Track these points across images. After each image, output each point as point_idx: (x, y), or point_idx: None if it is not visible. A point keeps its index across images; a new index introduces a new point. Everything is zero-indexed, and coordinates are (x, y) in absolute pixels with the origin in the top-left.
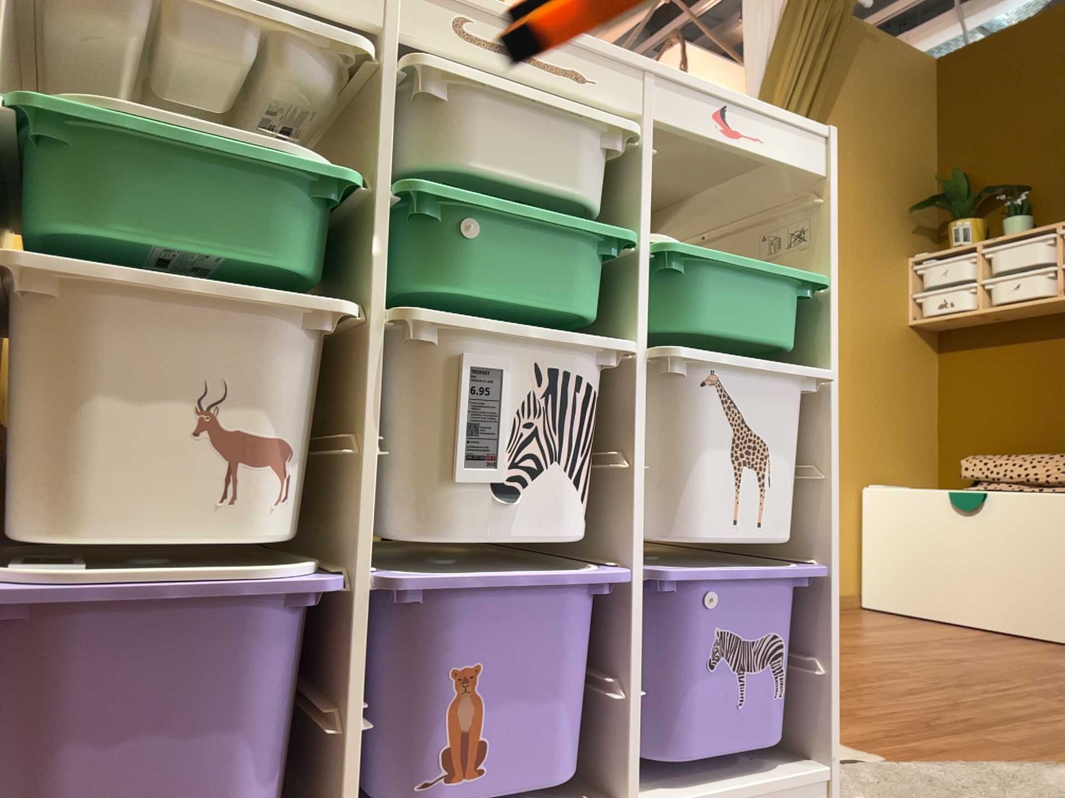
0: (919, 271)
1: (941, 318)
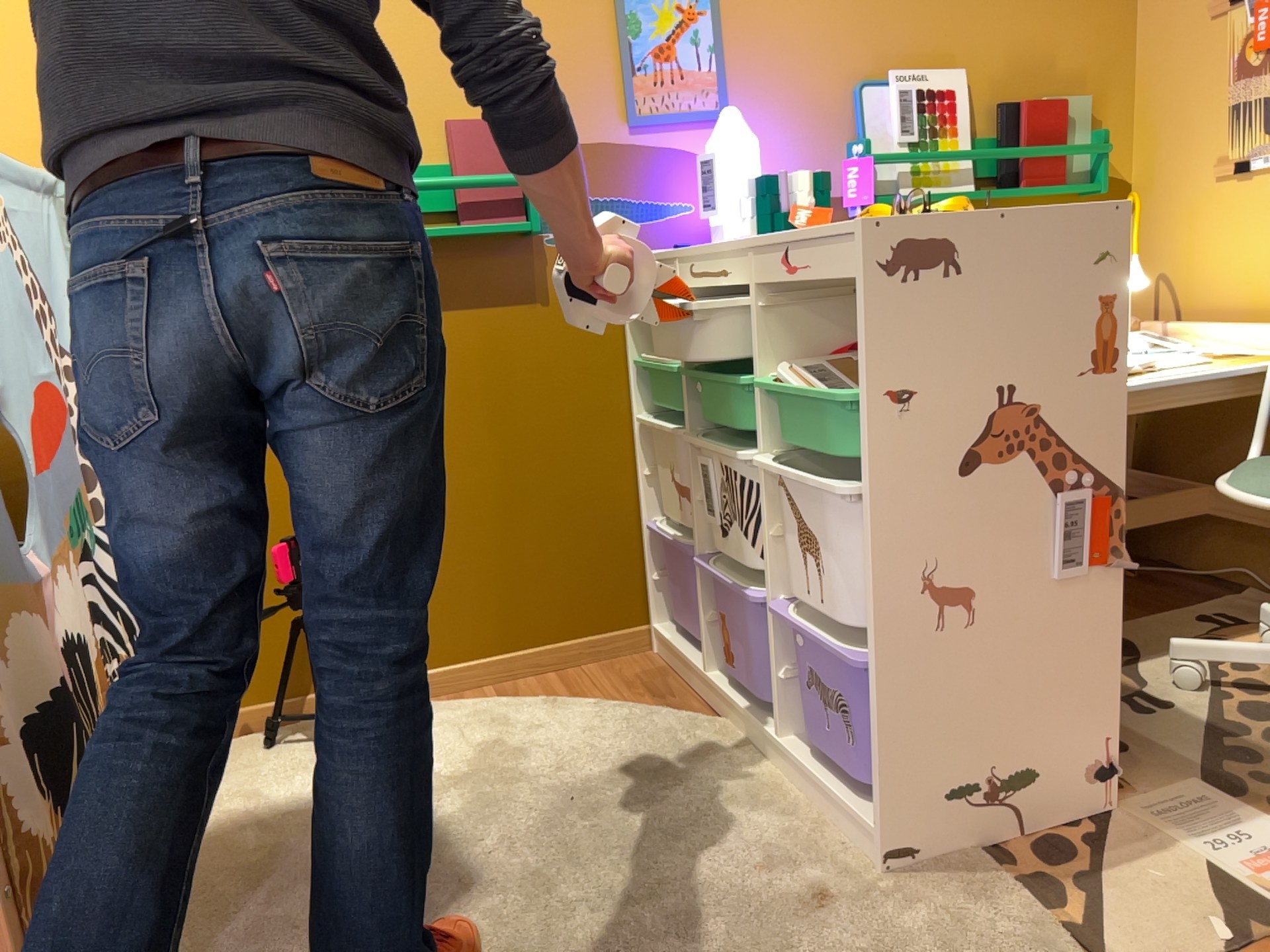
0: None
1: None
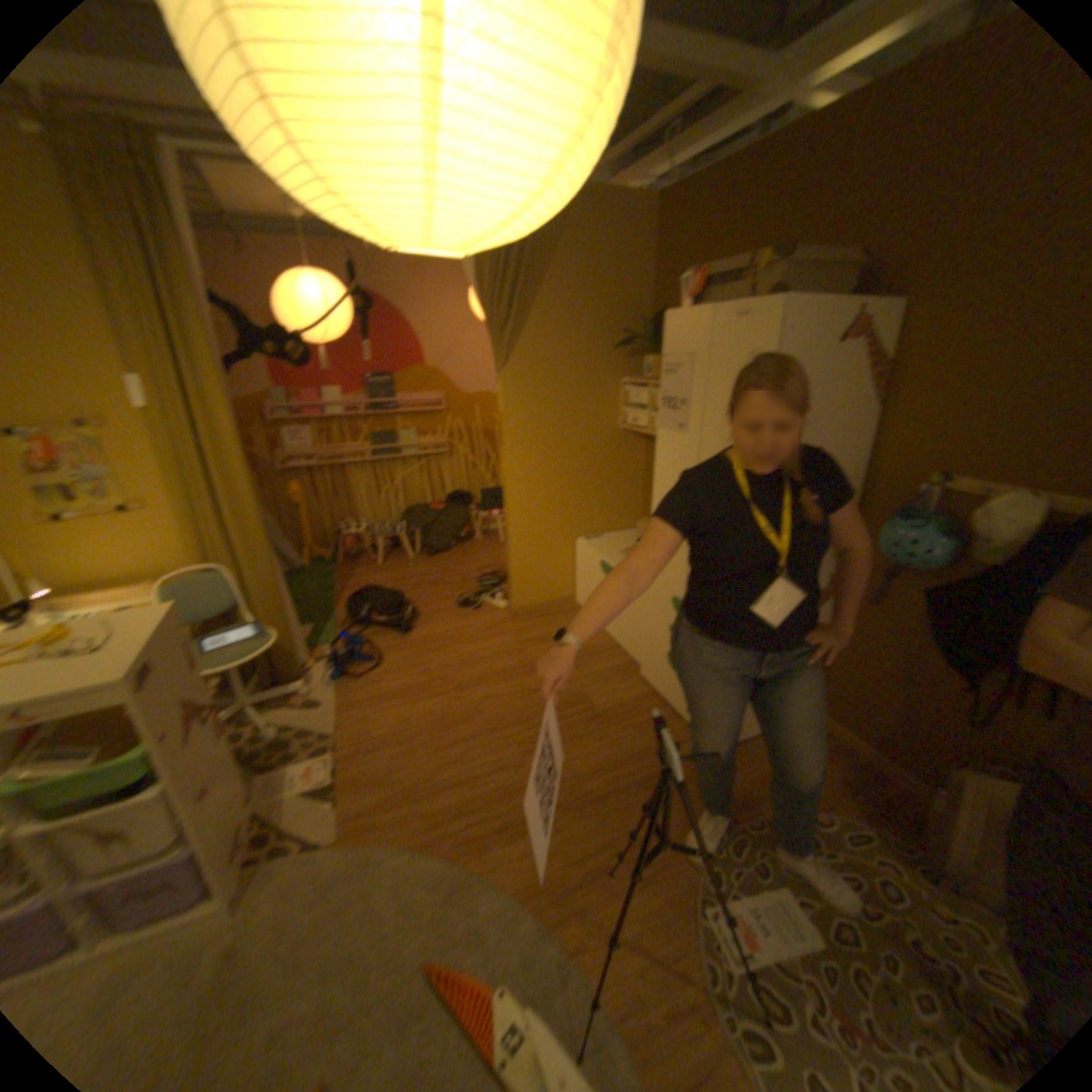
0: (628, 391)
1: (634, 431)
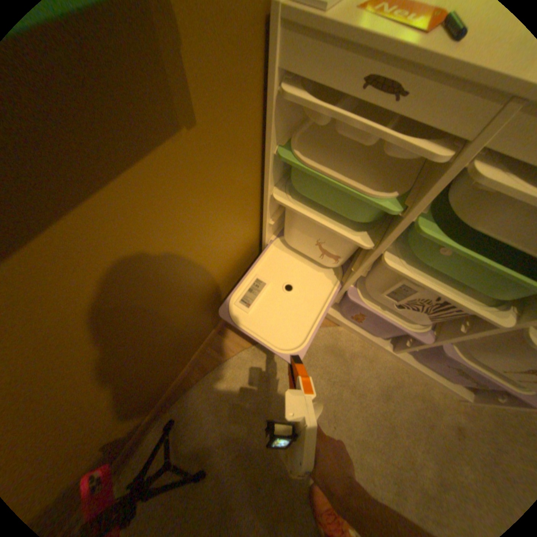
0: None
1: None
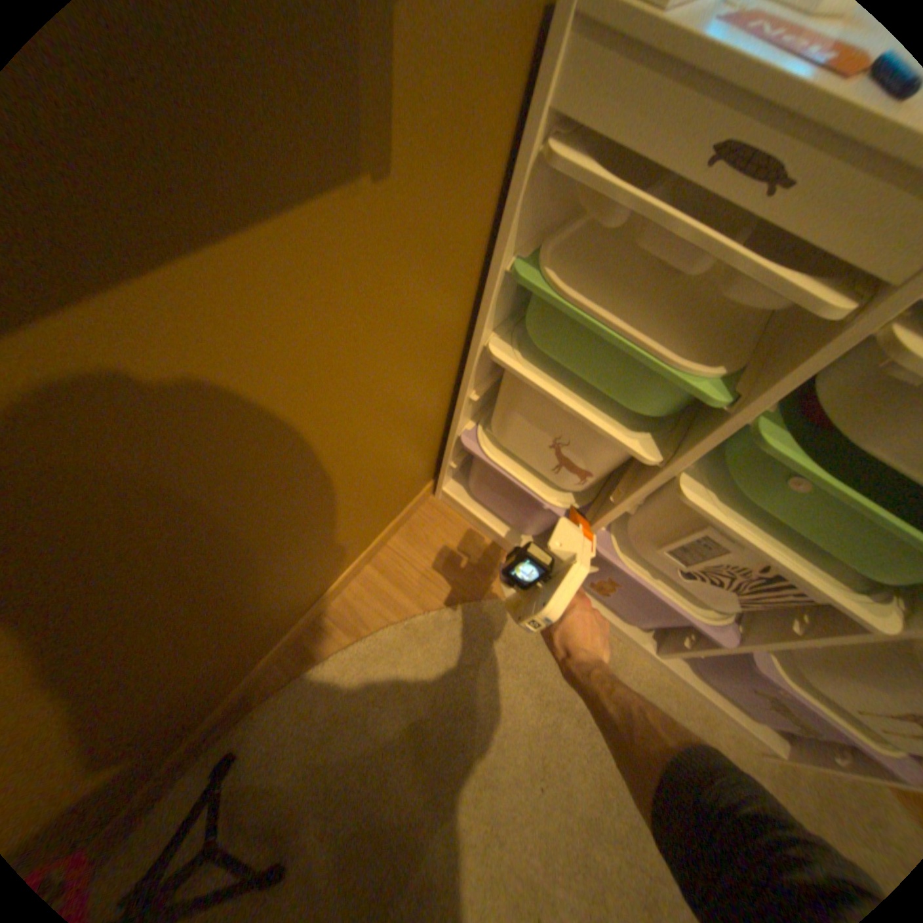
0: None
1: None
